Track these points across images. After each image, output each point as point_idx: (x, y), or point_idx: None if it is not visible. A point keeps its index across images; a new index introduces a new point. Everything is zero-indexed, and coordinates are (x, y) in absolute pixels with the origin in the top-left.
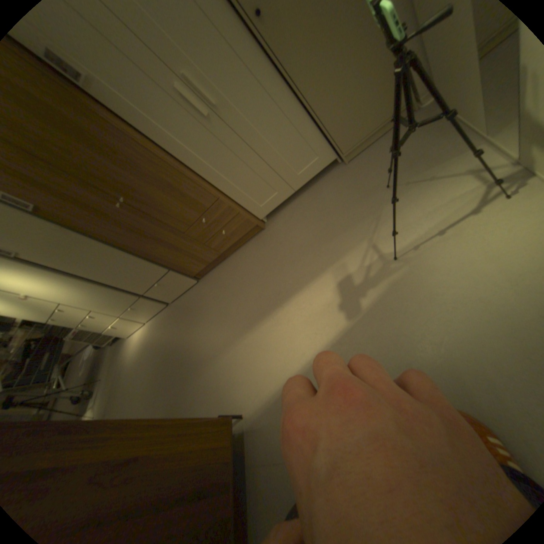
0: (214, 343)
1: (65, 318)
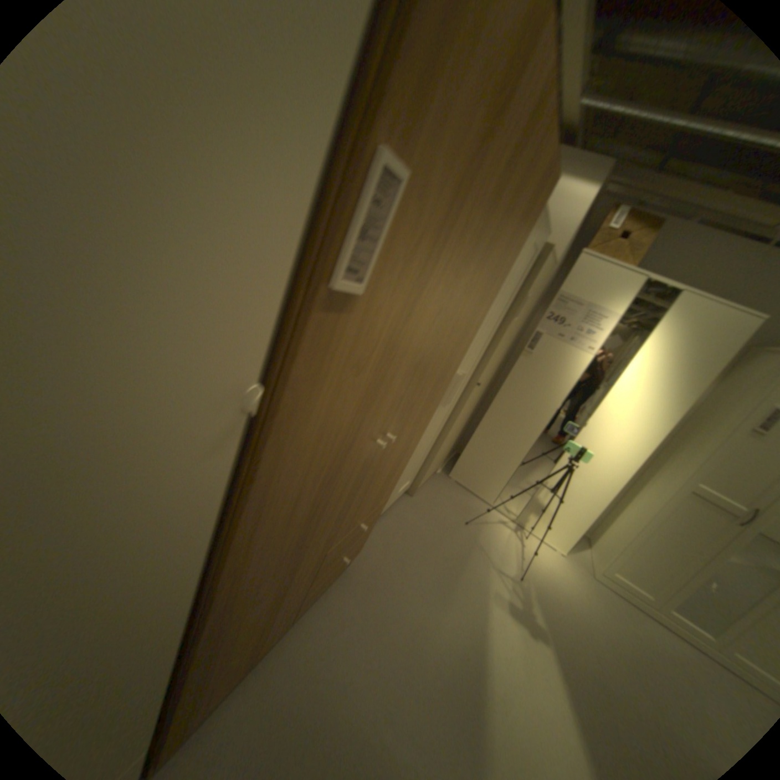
0: None
1: None
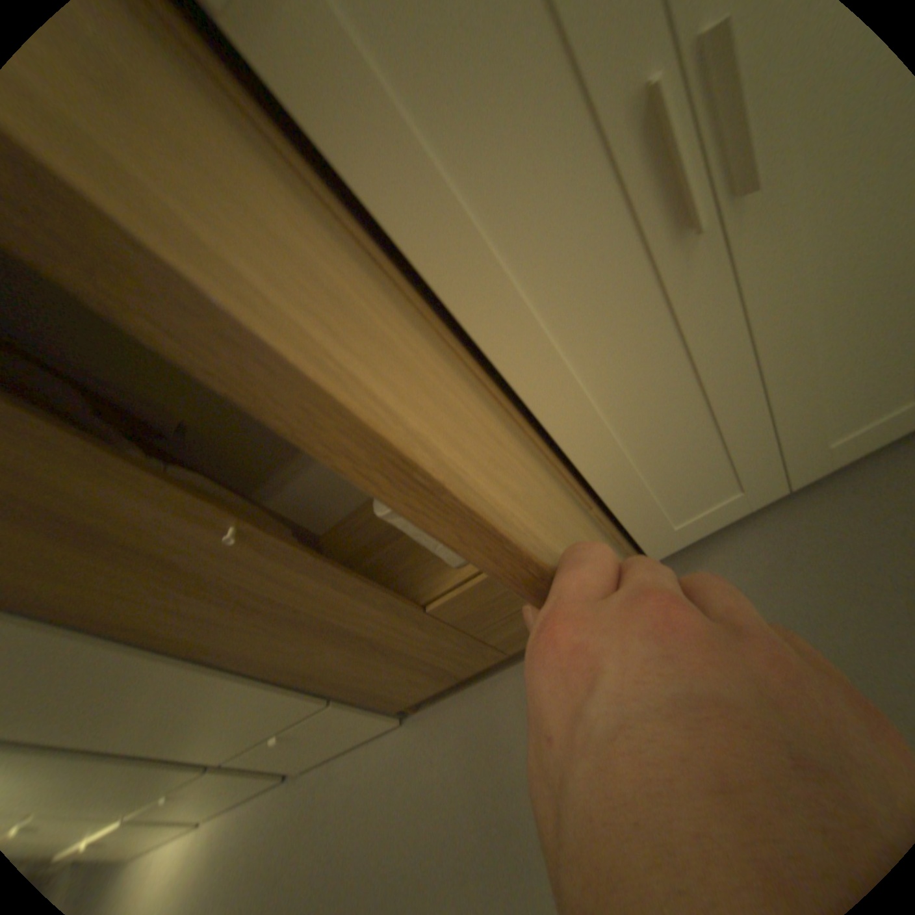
0: None
1: None
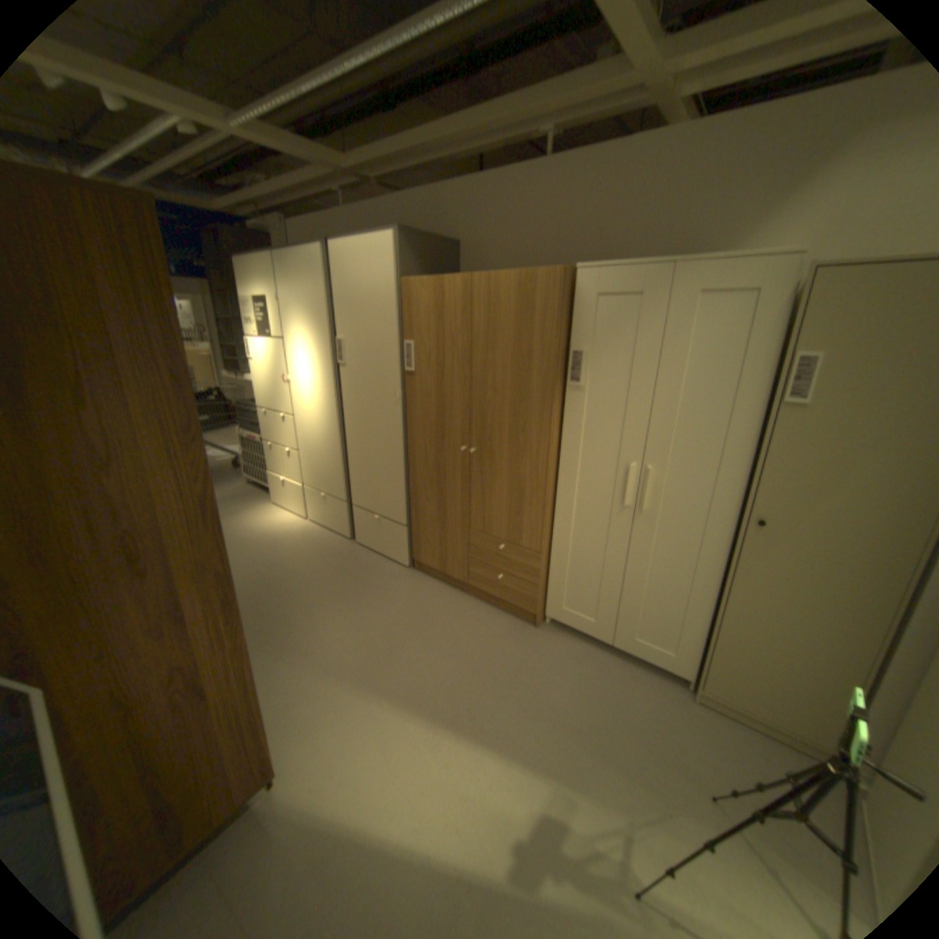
0: (345, 656)
1: (274, 427)
